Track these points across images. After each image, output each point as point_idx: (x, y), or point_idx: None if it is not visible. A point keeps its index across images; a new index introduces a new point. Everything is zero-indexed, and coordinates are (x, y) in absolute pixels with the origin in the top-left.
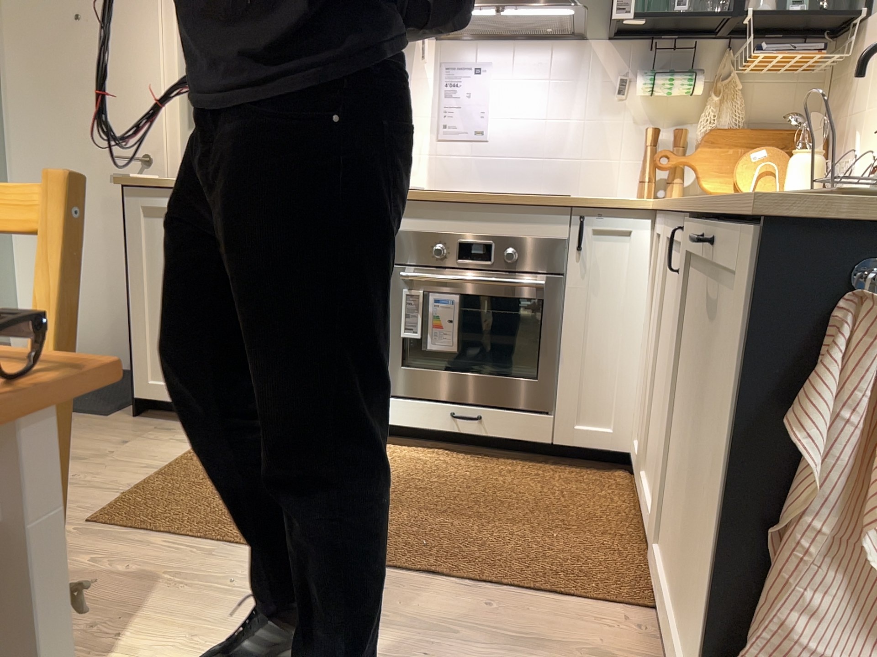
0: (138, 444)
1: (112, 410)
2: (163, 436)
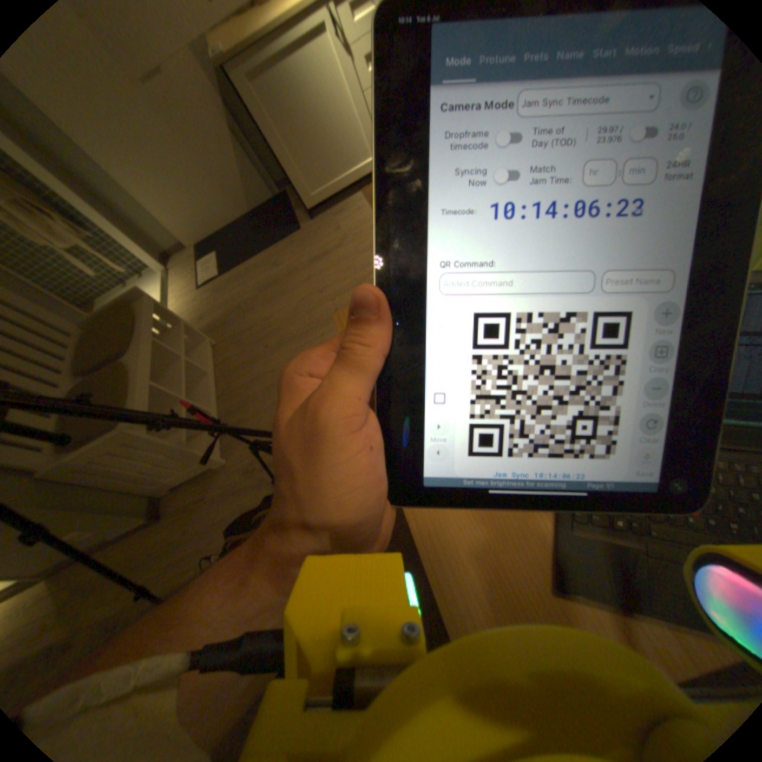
0: (344, 222)
1: (297, 223)
2: (345, 212)
